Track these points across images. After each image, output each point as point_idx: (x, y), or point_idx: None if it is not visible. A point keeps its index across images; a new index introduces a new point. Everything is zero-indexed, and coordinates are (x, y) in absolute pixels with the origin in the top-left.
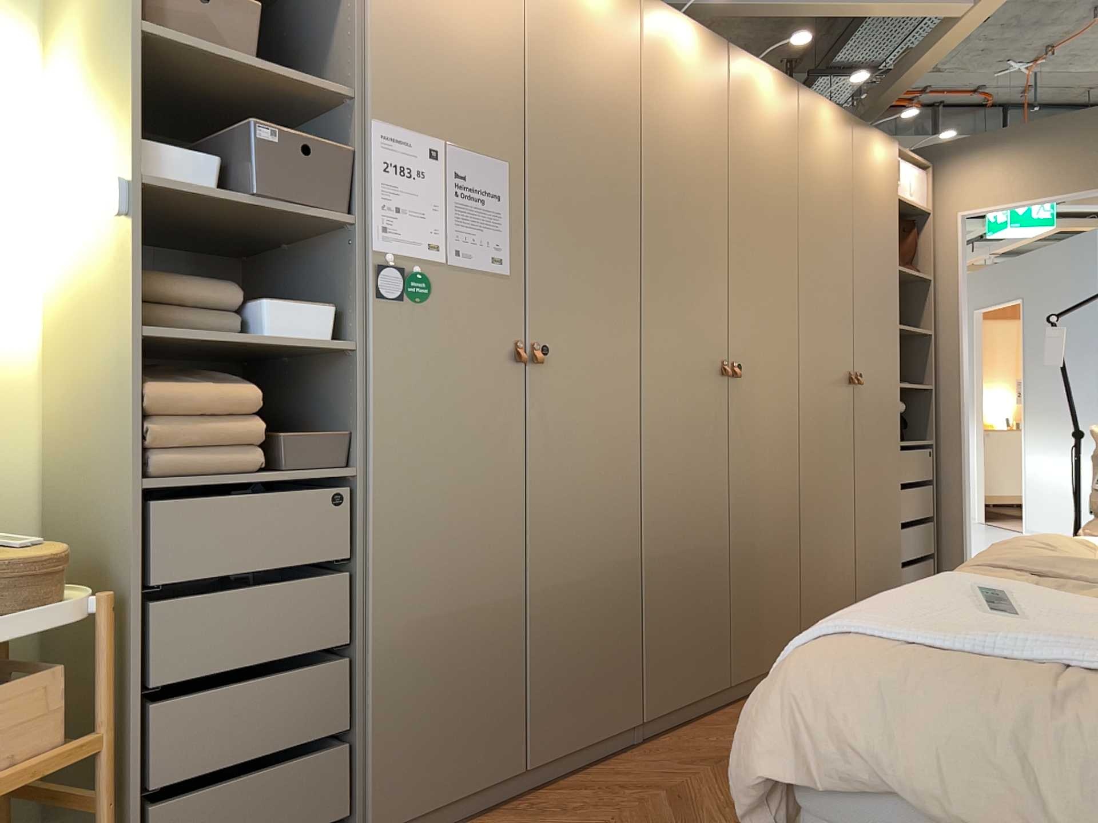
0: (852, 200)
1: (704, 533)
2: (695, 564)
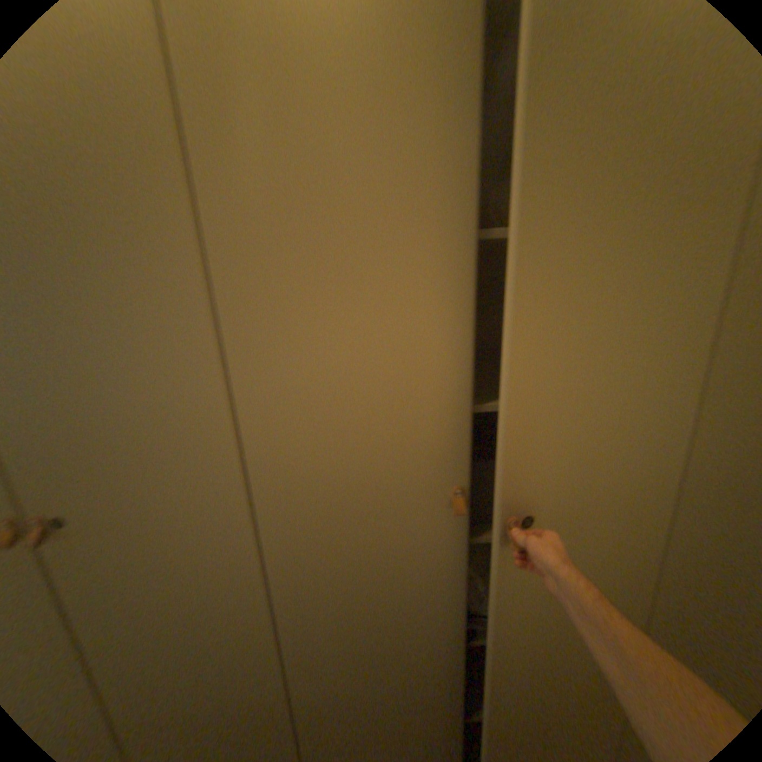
0: None
1: (402, 680)
2: (385, 706)
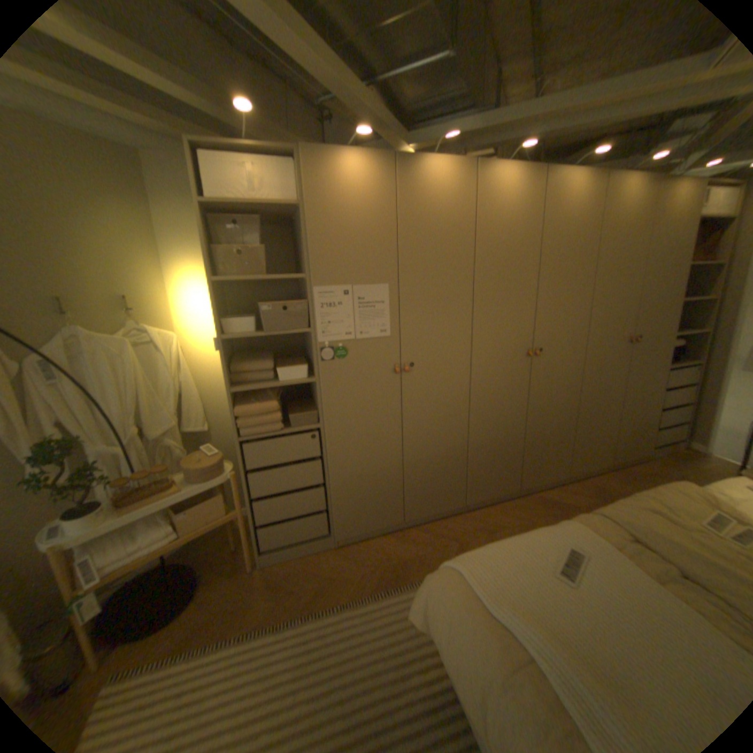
0: (648, 234)
1: (505, 431)
2: (499, 444)
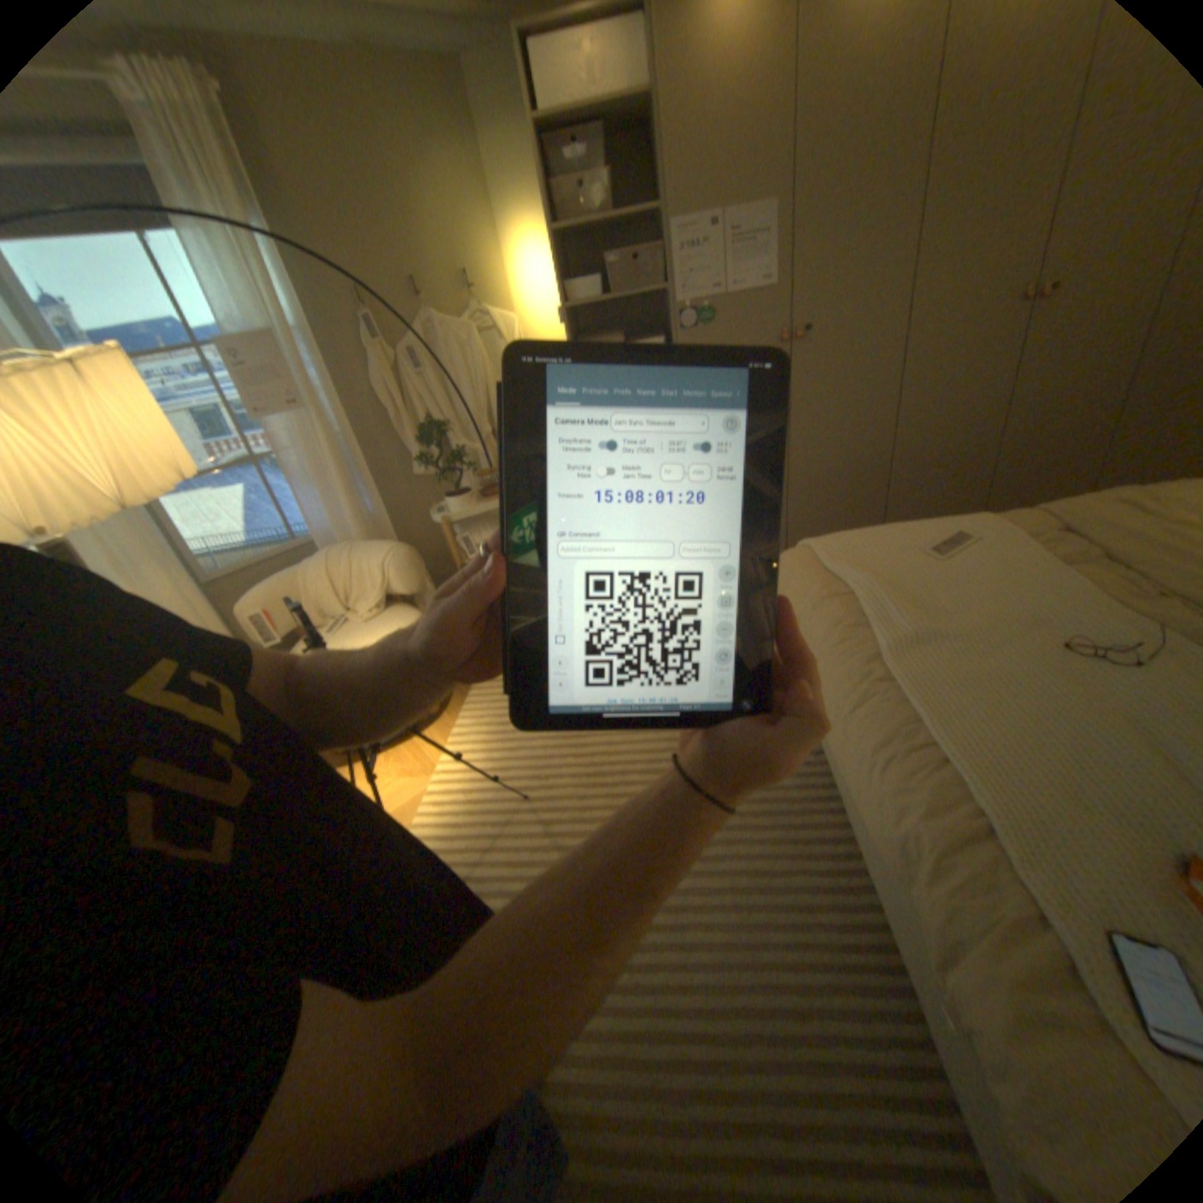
0: None
1: (962, 435)
2: (948, 457)
